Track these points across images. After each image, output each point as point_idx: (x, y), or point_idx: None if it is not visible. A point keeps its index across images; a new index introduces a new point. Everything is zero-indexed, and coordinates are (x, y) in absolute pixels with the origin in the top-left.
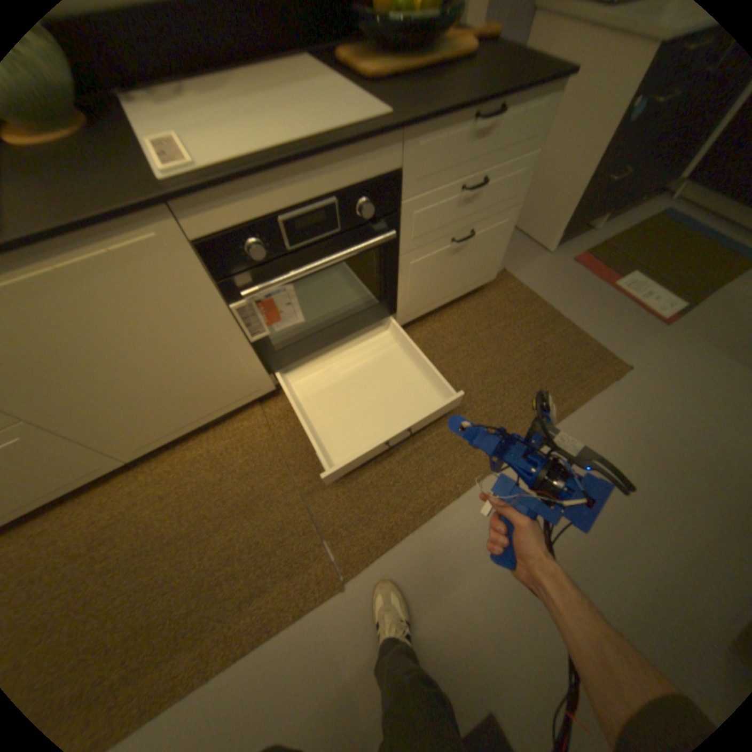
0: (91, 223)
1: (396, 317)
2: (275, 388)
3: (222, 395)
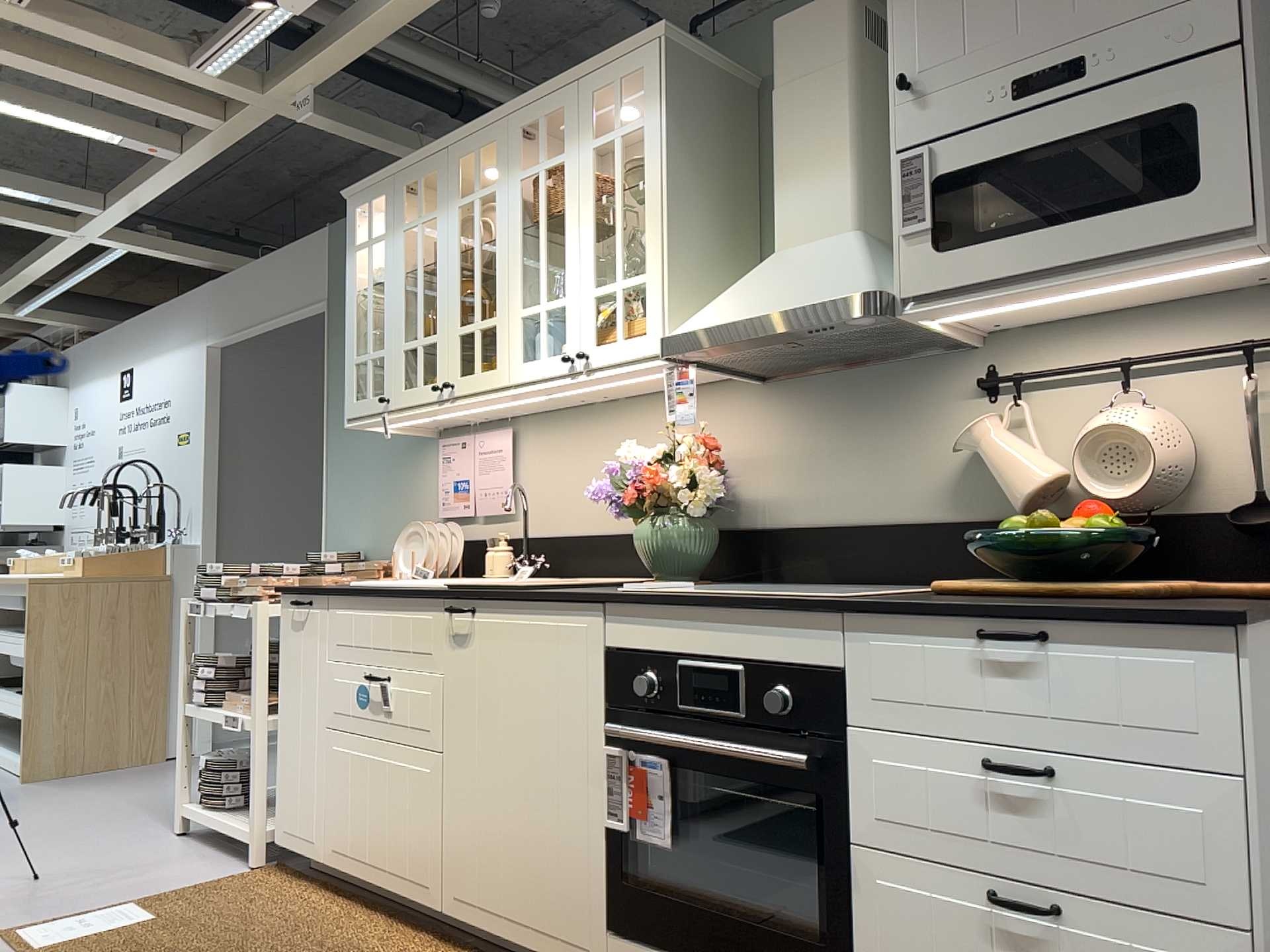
0: (555, 596)
1: None
2: None
3: (550, 901)
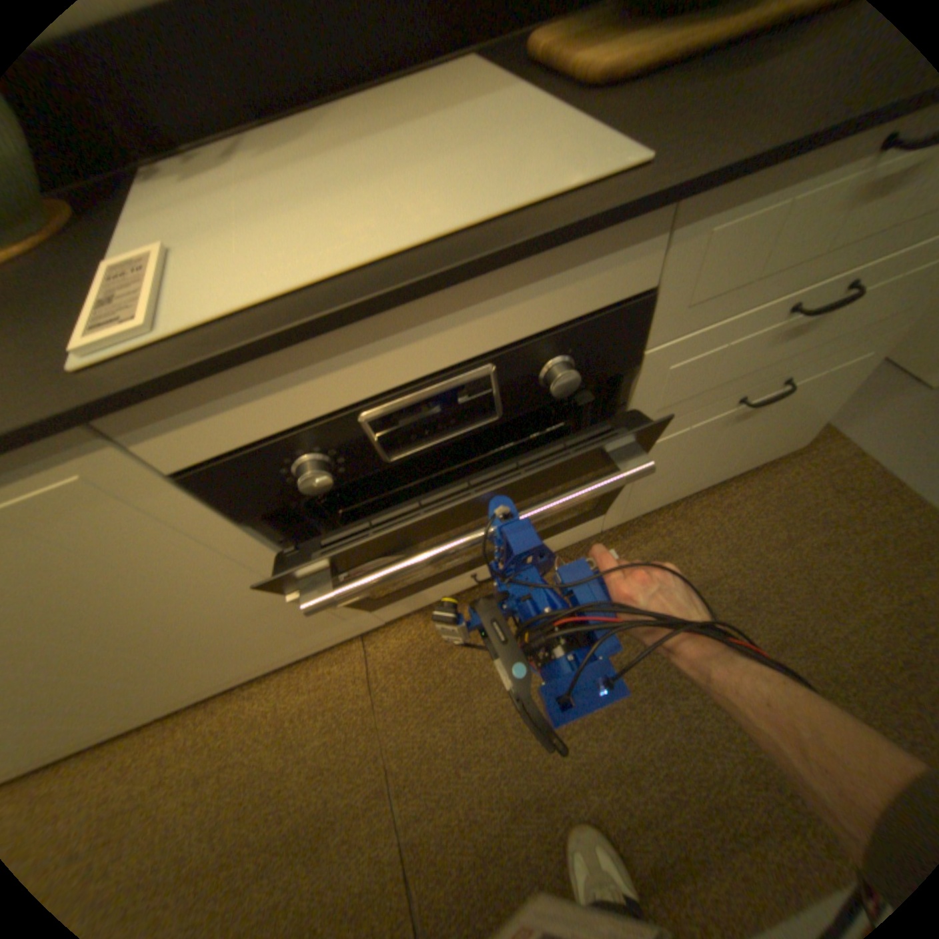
0: None
1: (605, 518)
2: (384, 621)
3: (290, 643)
